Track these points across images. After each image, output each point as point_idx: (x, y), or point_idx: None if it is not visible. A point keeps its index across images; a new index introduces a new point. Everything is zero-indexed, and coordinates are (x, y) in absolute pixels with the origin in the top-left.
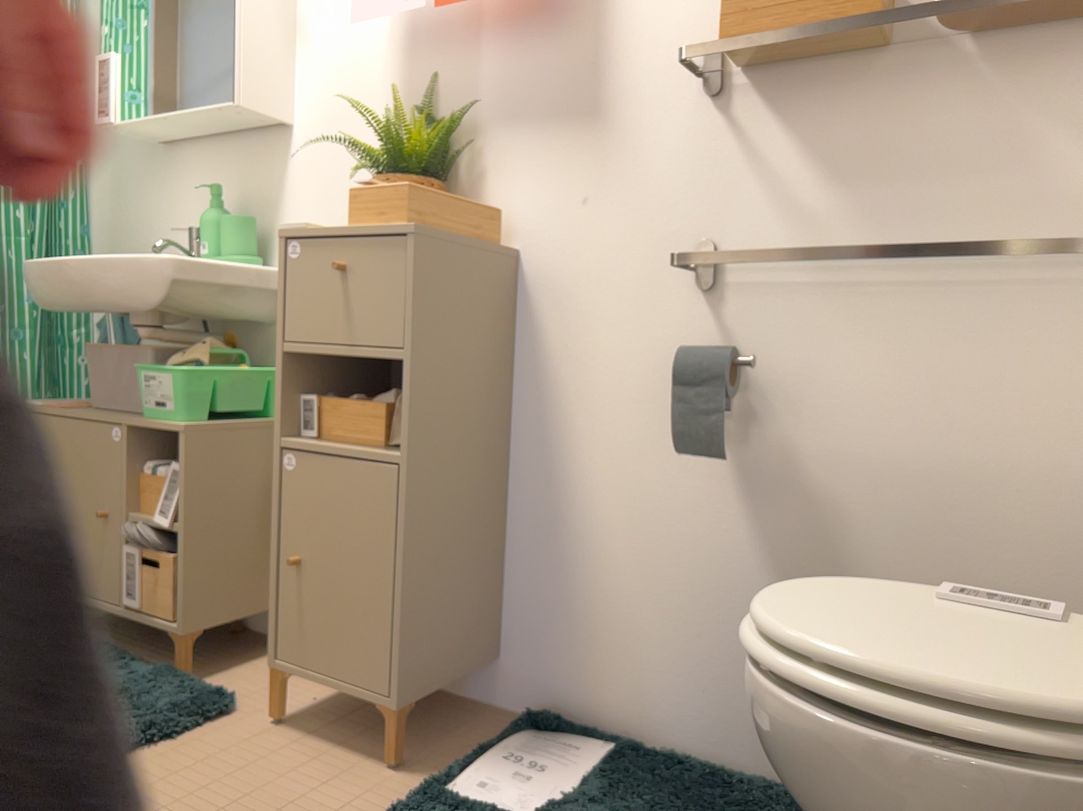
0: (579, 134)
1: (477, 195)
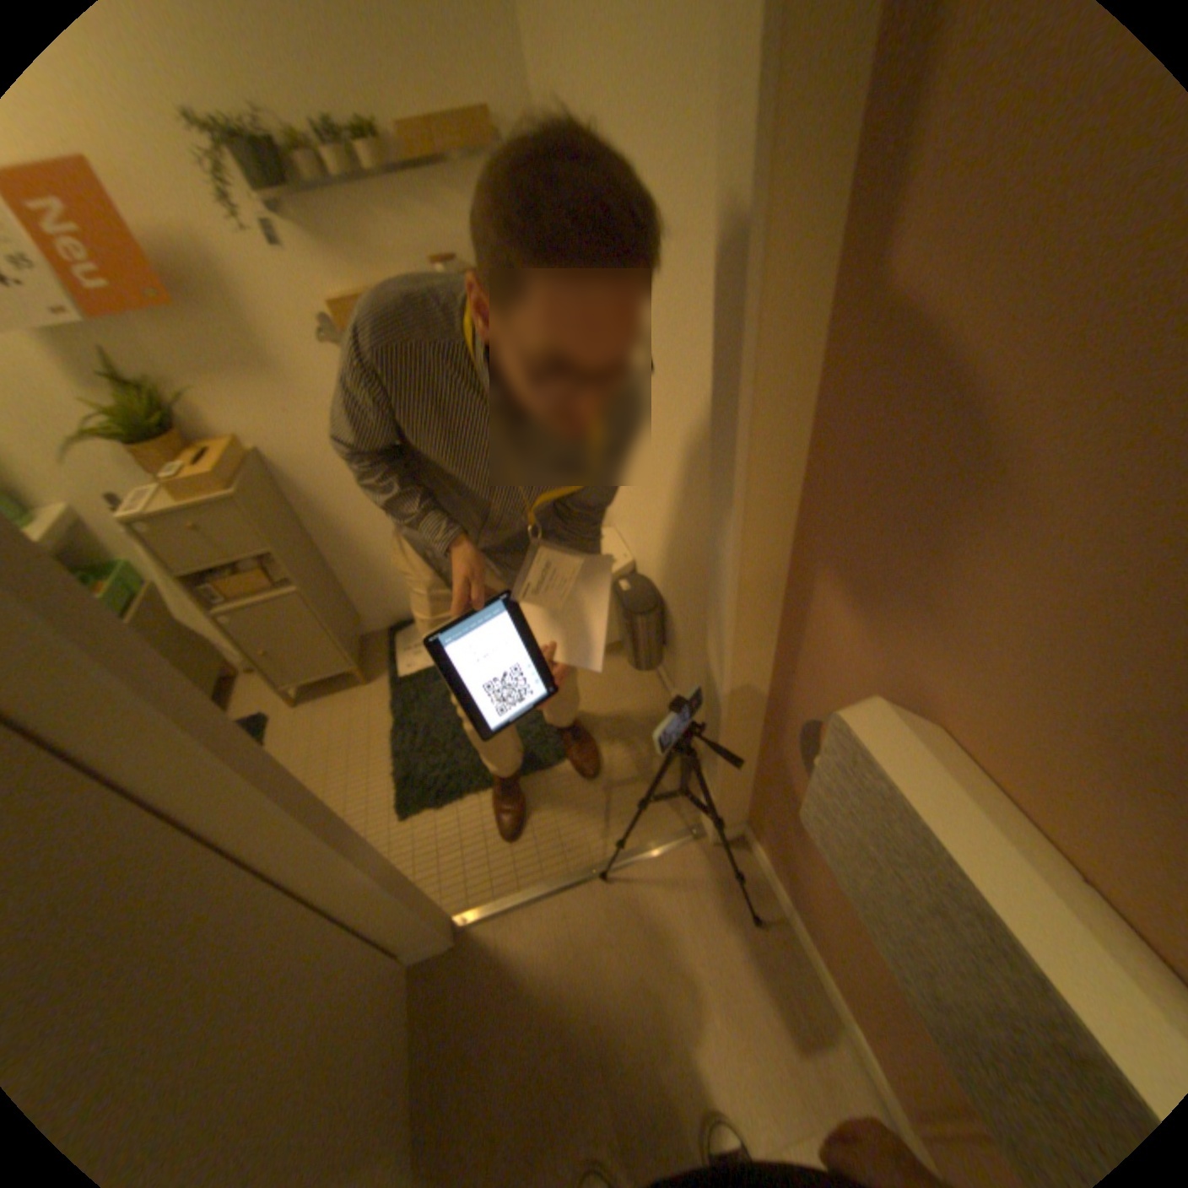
0: (255, 374)
1: (199, 423)
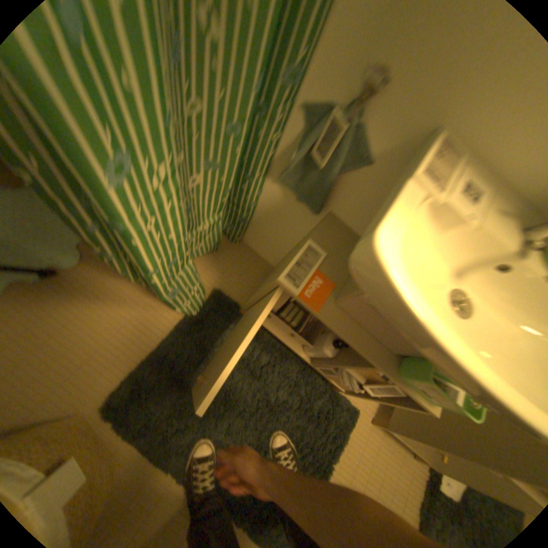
0: None
1: None
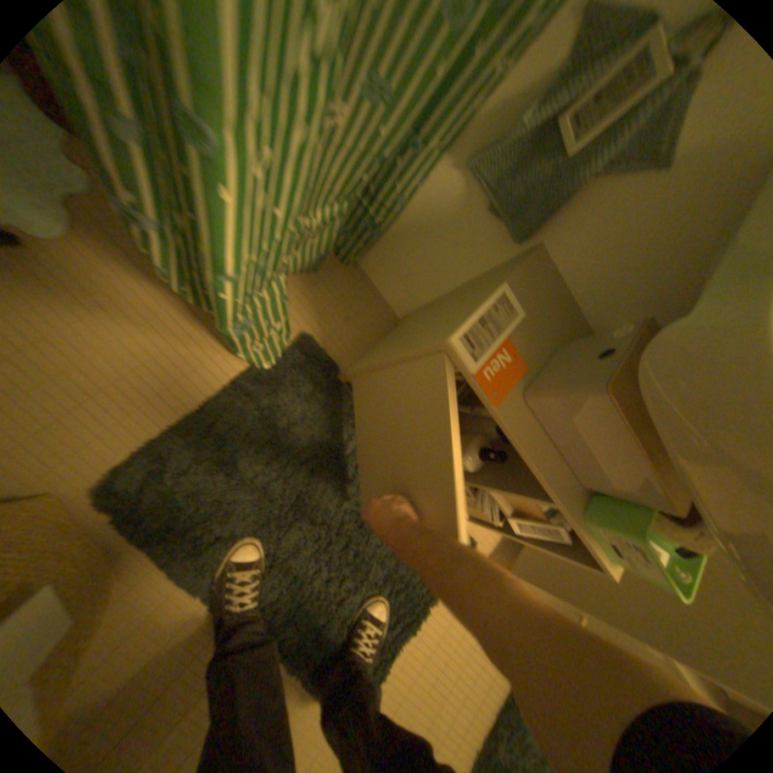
0: None
1: None
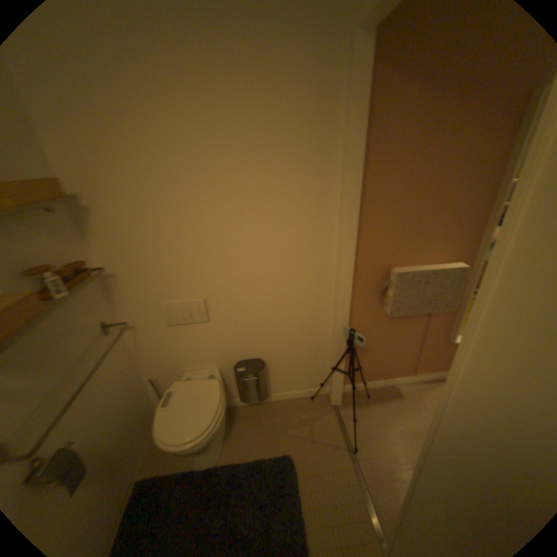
0: None
1: None
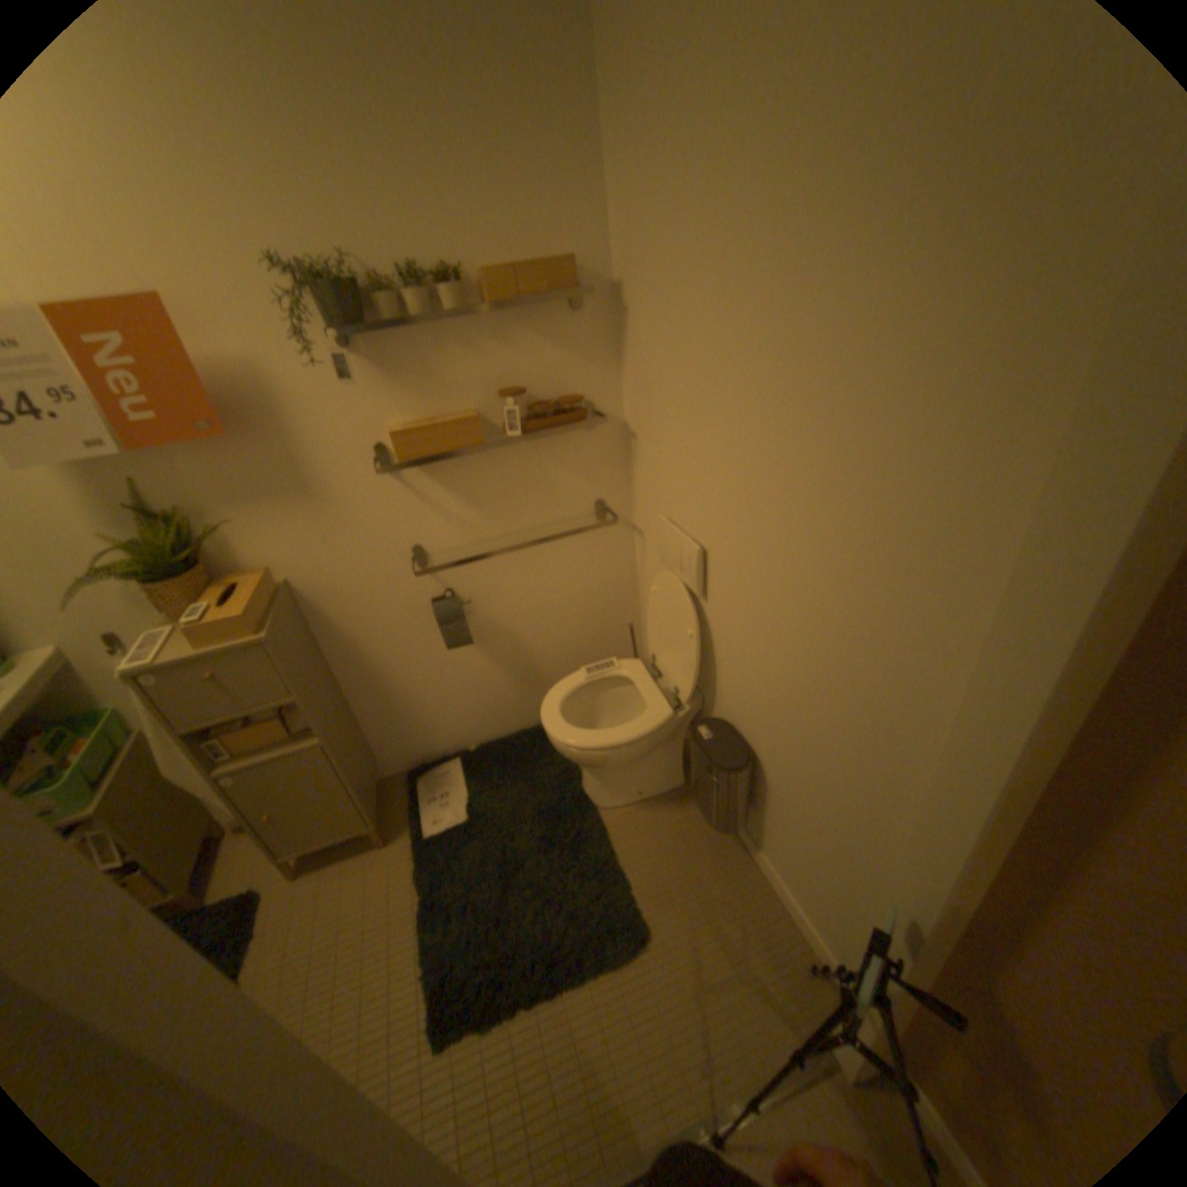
0: (300, 503)
1: (229, 555)
